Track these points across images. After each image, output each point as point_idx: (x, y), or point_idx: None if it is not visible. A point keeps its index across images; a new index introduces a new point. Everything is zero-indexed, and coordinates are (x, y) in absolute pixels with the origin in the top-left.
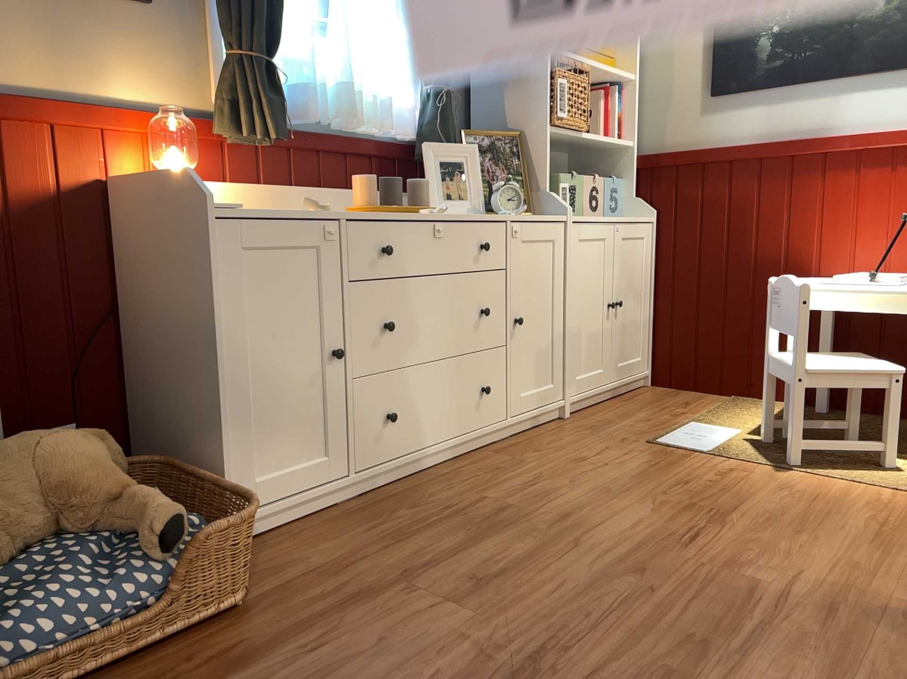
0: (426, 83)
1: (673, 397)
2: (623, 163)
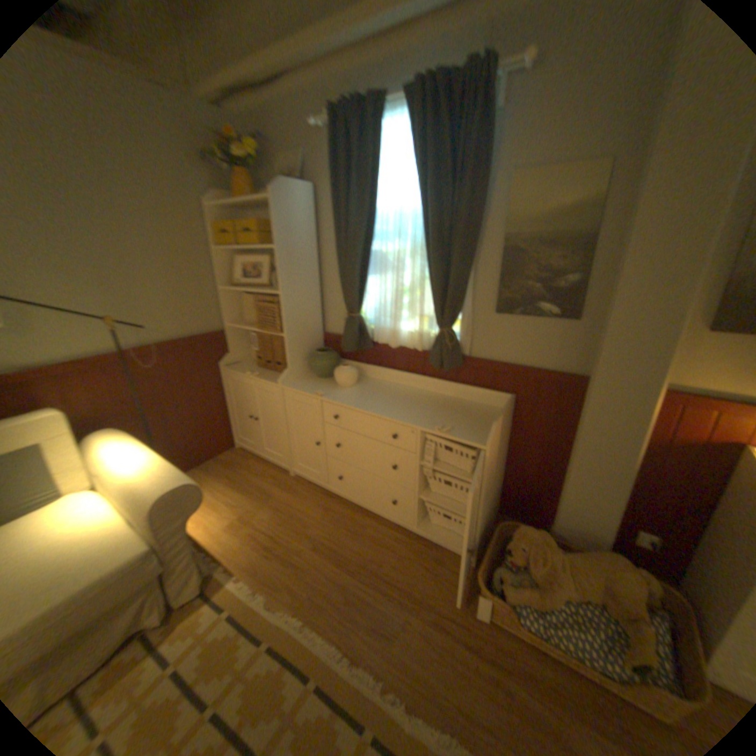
0: None
1: None
2: None
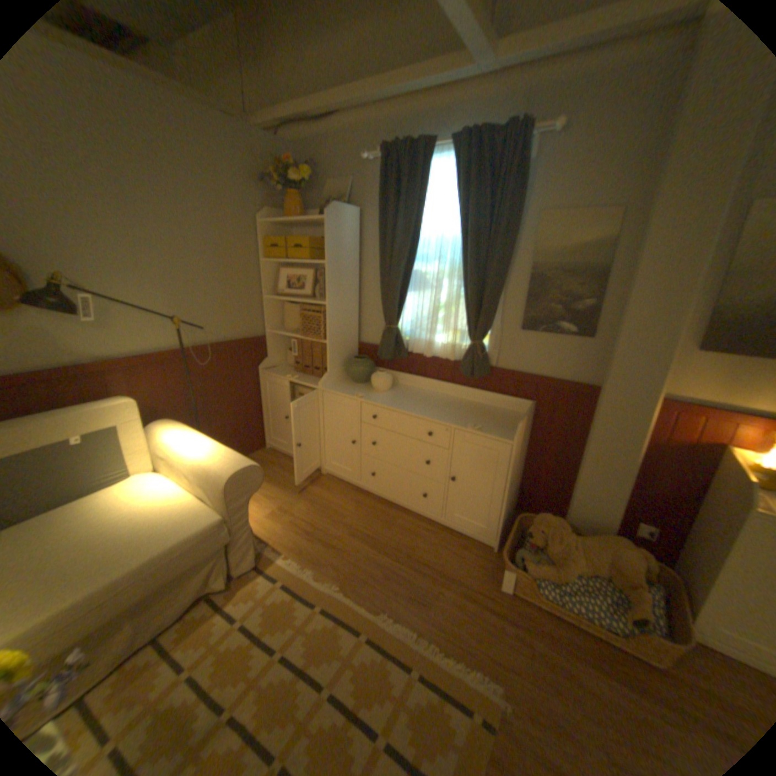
0: None
1: None
2: None
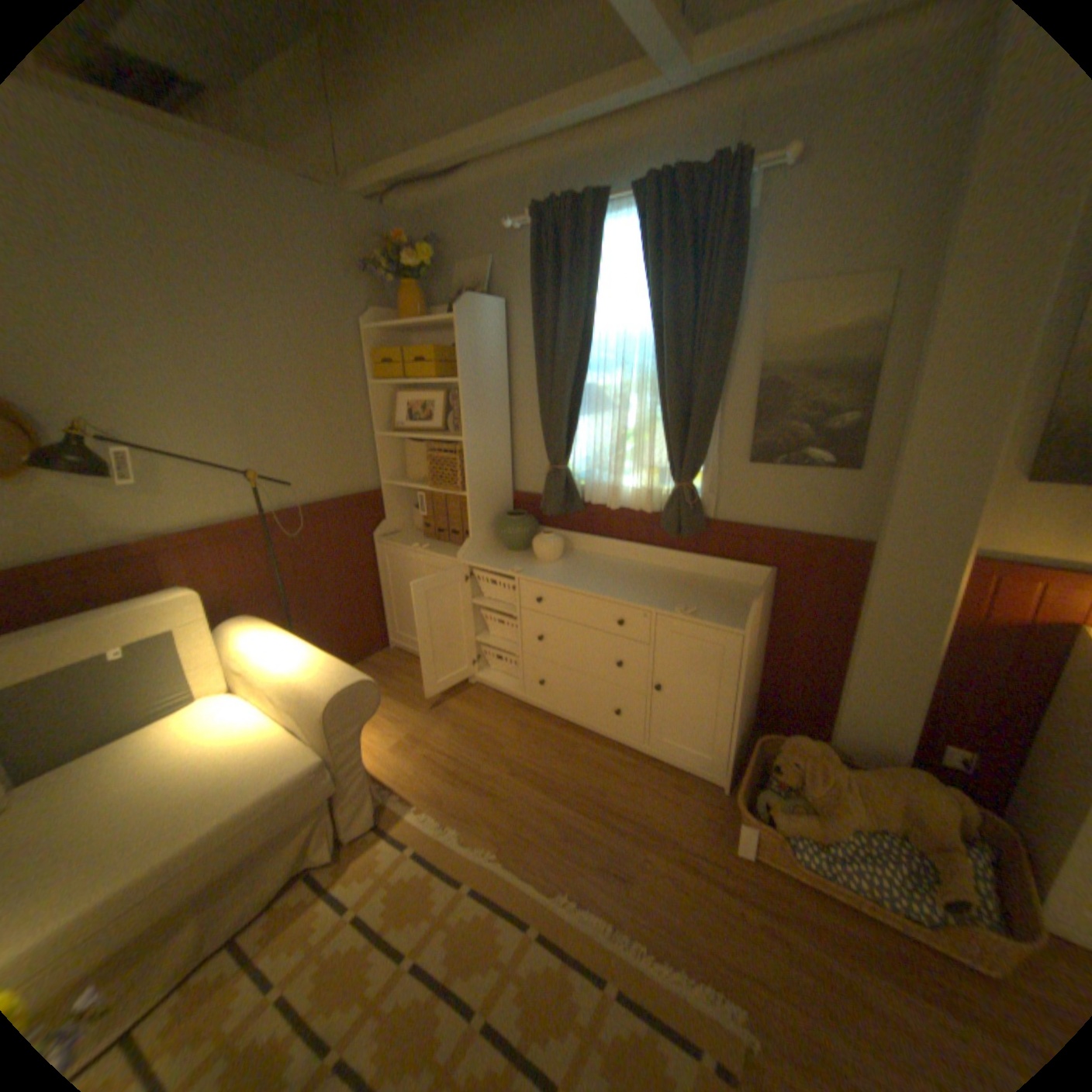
0: None
1: None
2: None
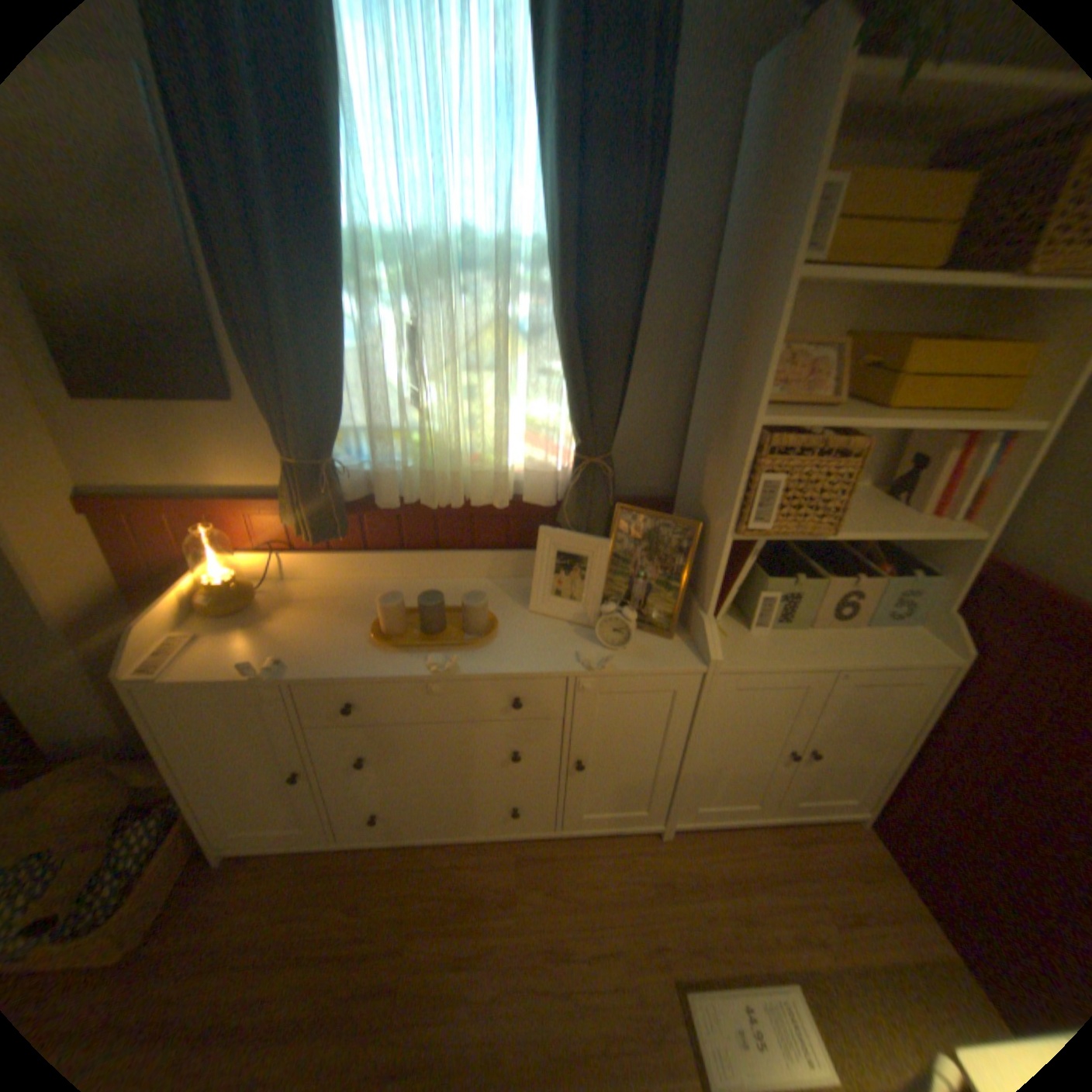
0: (576, 443)
1: (865, 889)
2: (961, 557)
